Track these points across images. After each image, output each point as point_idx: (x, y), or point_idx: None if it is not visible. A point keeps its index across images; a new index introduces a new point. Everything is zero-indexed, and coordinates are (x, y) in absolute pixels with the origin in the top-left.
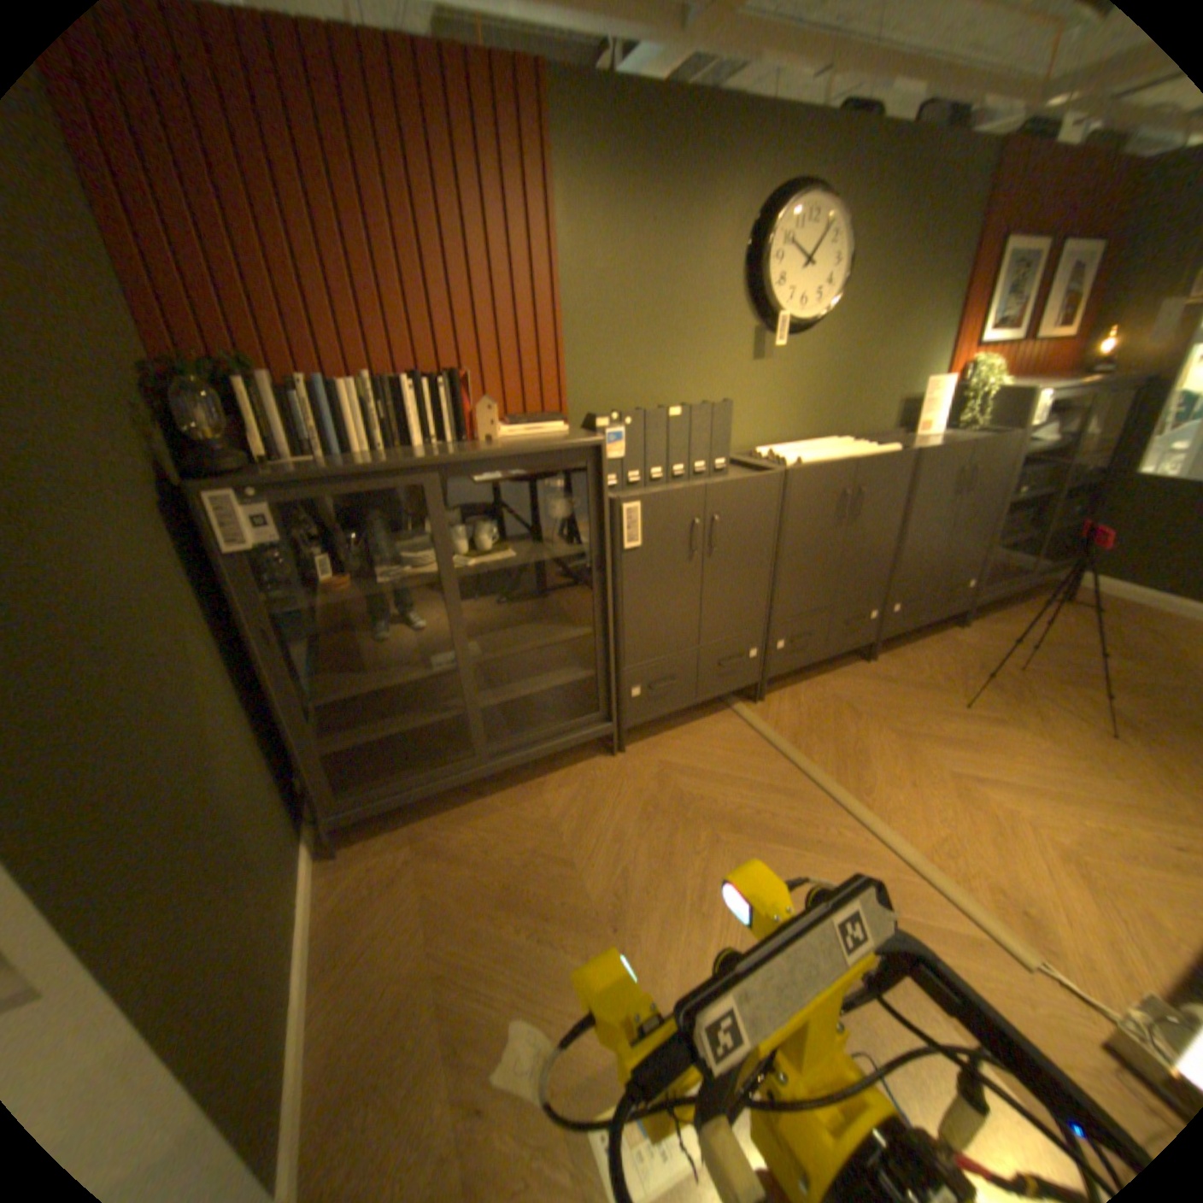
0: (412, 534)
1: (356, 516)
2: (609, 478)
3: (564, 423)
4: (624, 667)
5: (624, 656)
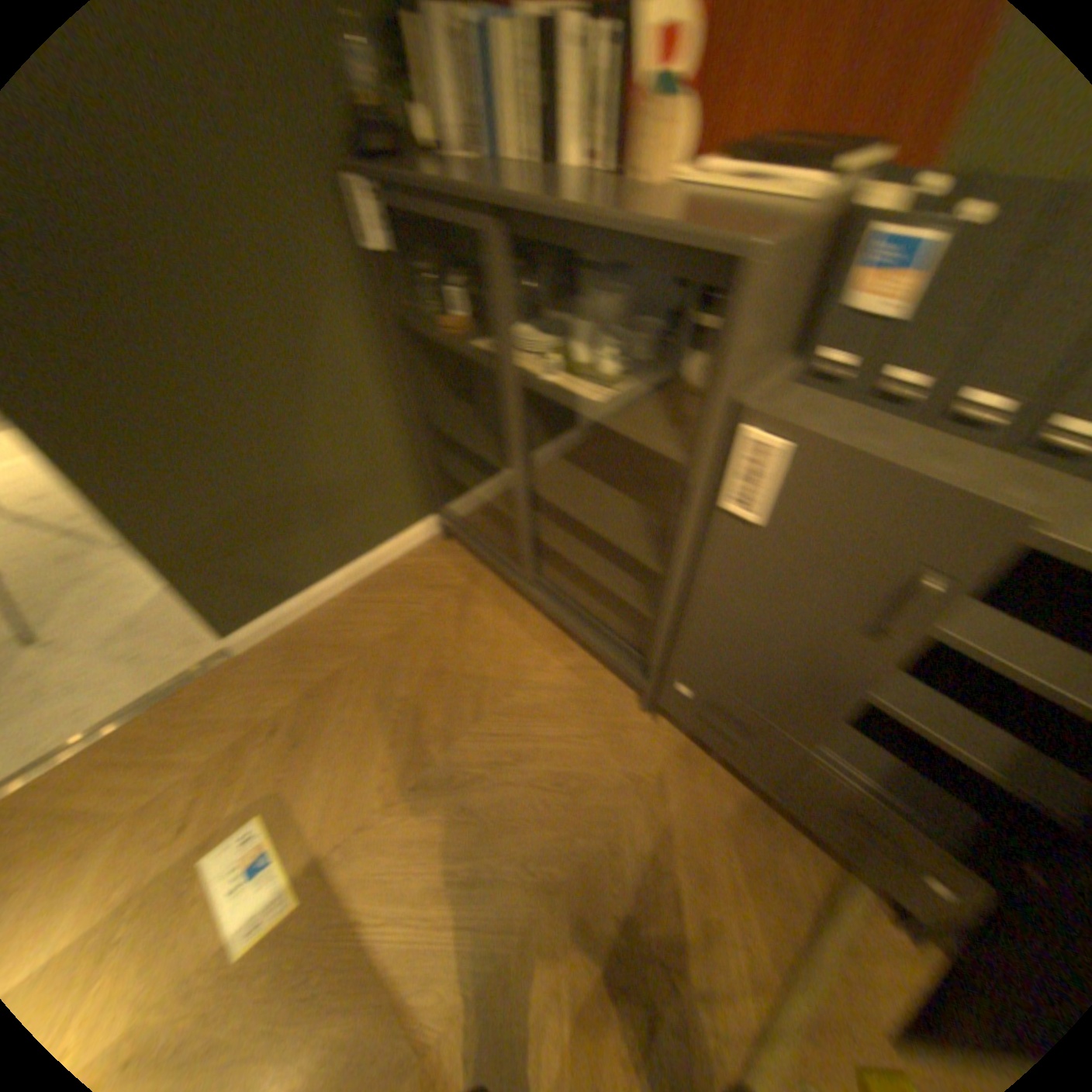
0: (573, 306)
1: (535, 256)
2: (833, 355)
3: (825, 175)
4: (675, 652)
5: (678, 642)
